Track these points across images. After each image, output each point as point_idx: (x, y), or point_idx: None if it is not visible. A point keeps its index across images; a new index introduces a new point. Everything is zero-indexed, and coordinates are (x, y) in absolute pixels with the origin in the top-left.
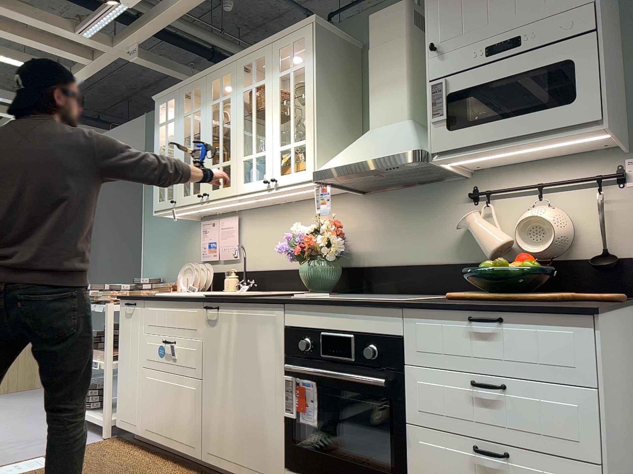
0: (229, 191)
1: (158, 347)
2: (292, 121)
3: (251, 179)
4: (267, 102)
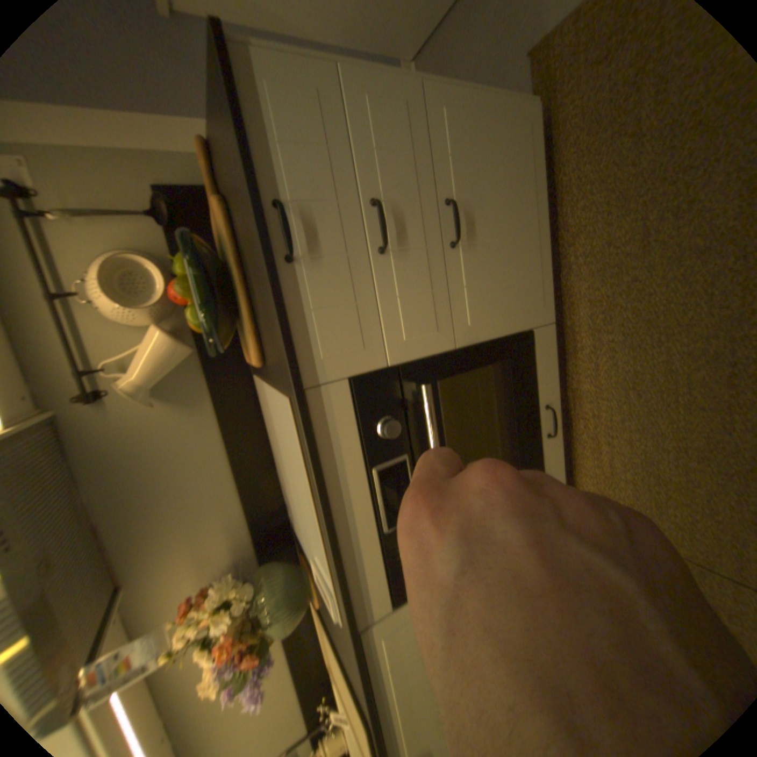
0: None
1: None
2: None
3: None
4: None
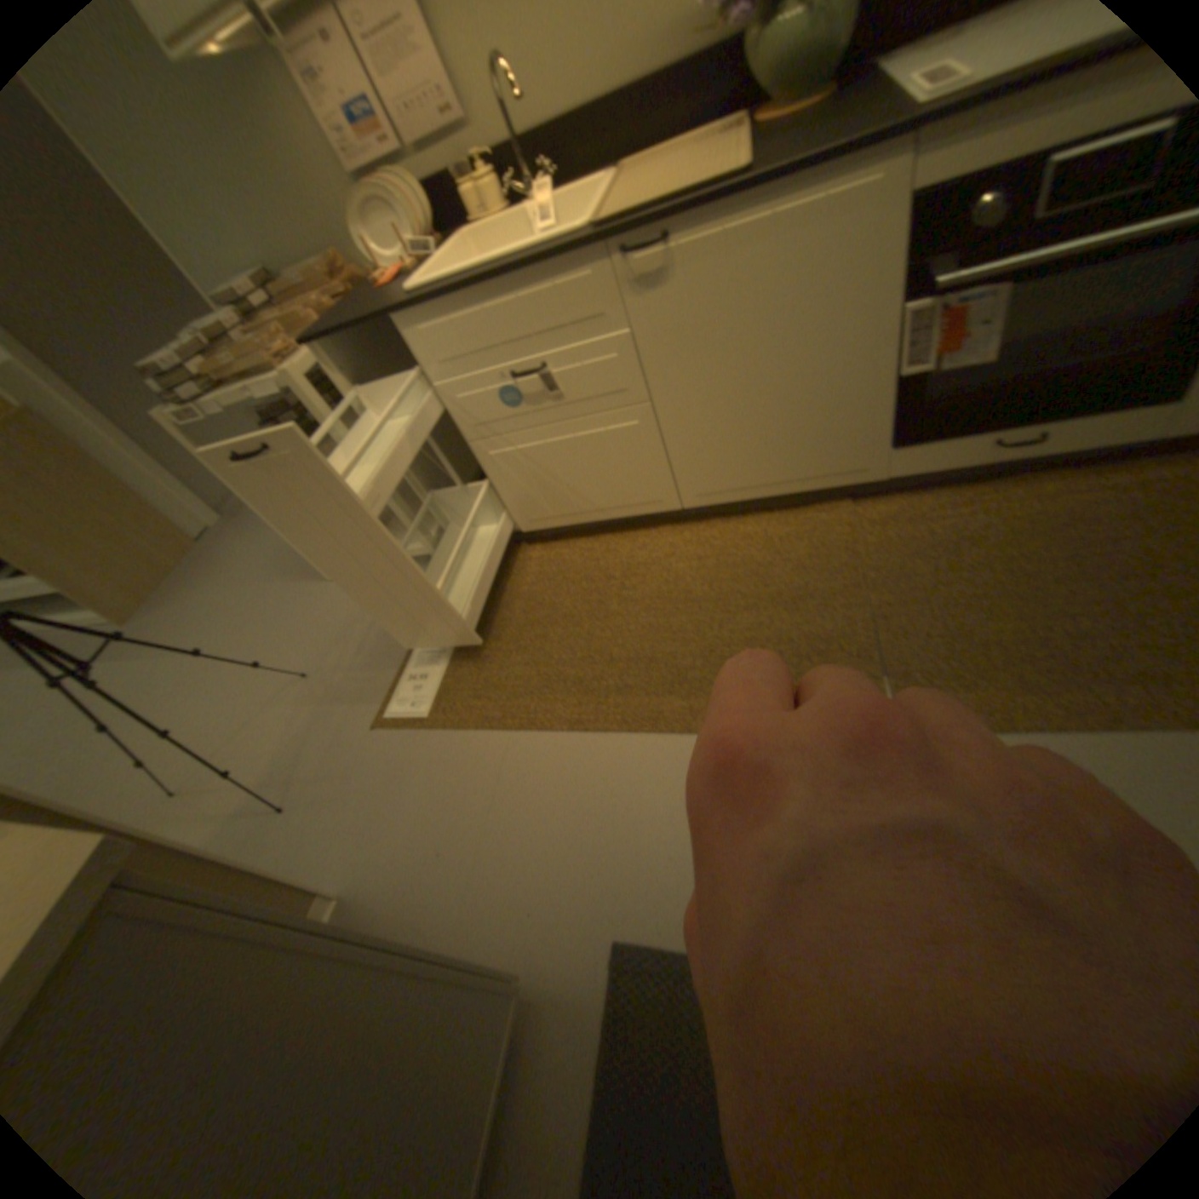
0: None
1: (499, 394)
2: None
3: None
4: None
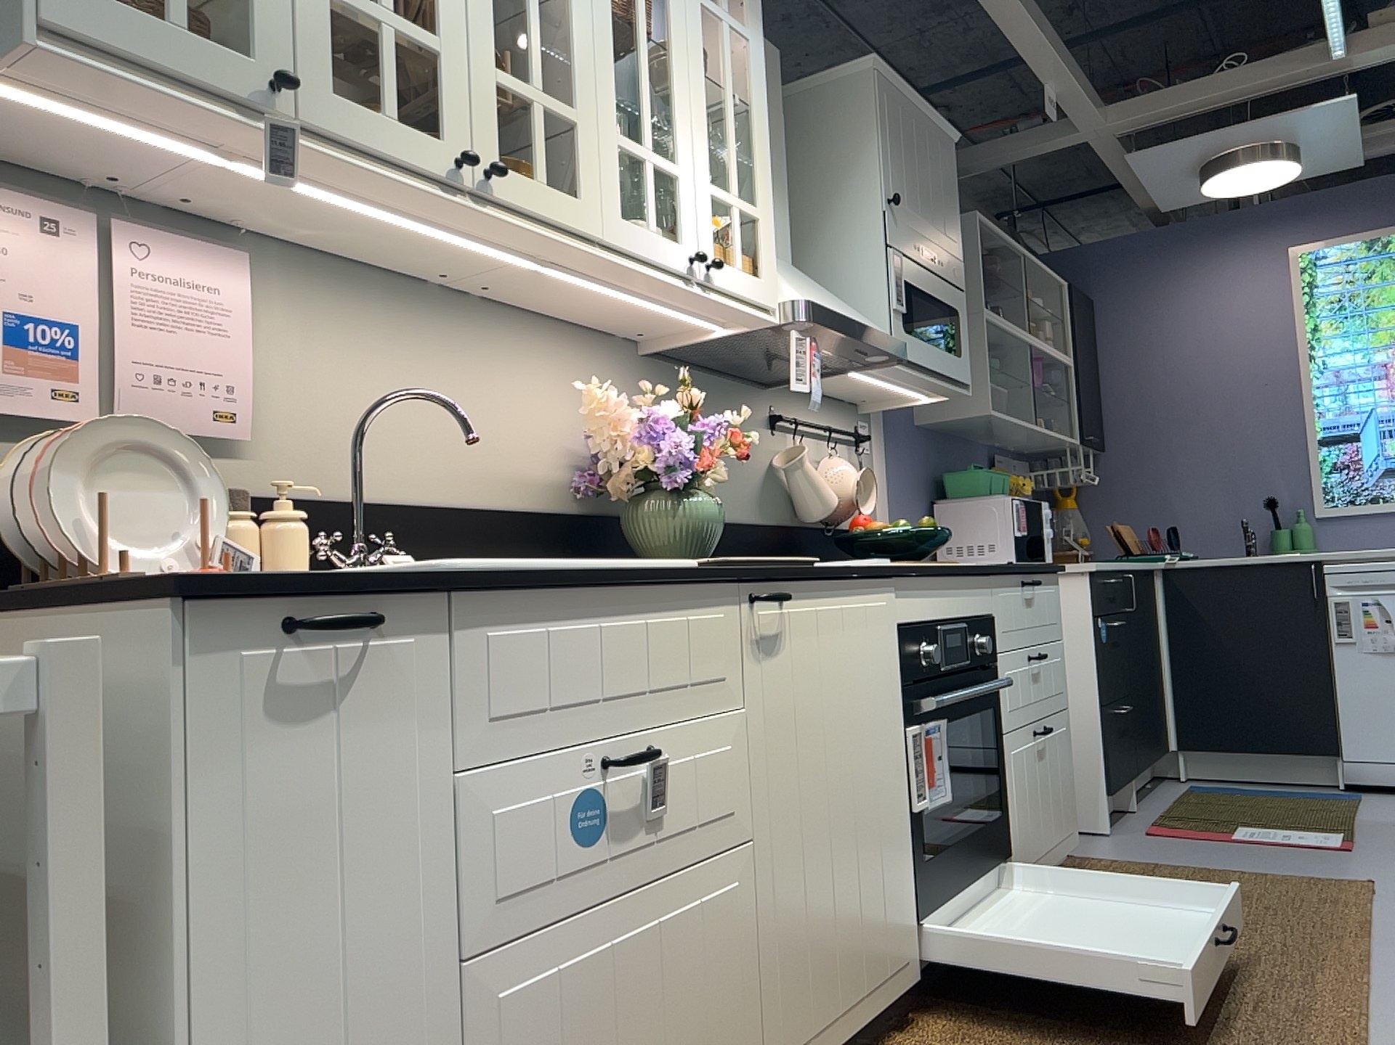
0: (581, 216)
1: (564, 810)
2: (736, 145)
3: (647, 223)
4: (678, 39)
